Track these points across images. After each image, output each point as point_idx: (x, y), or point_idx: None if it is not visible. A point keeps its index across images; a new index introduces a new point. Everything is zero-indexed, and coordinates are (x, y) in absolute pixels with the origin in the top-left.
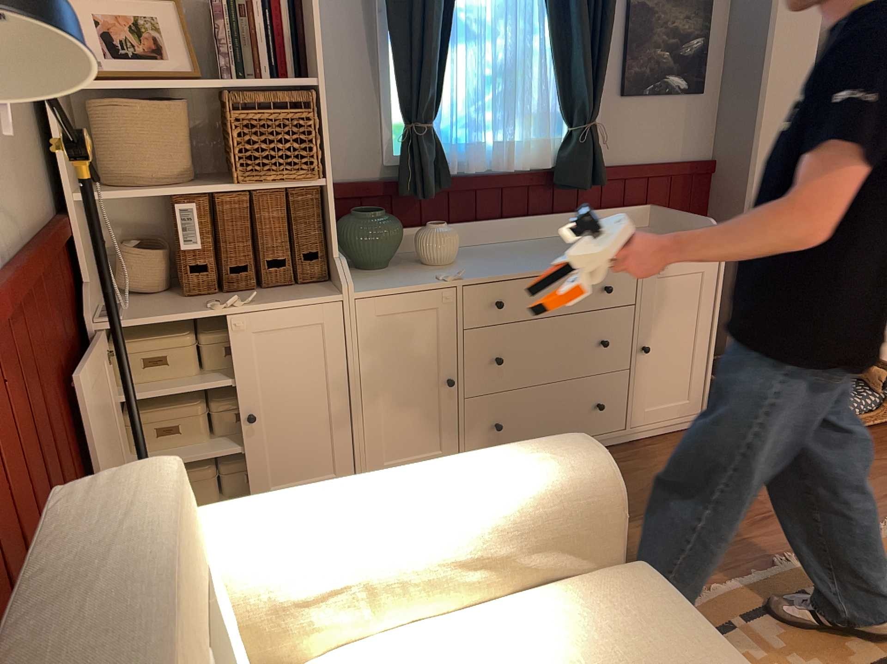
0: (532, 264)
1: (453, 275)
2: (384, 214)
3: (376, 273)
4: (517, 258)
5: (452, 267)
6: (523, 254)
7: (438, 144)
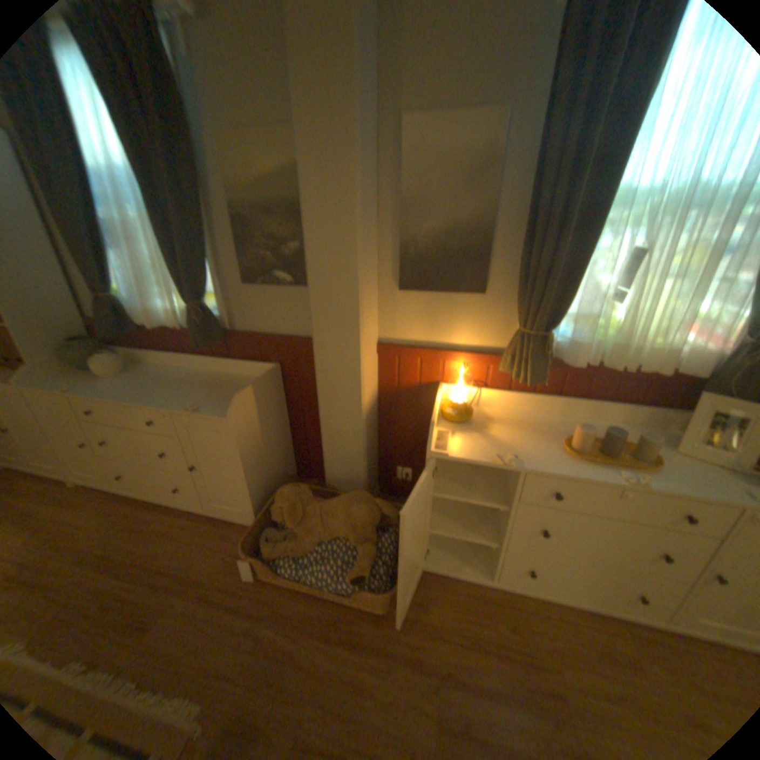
0: (116, 394)
1: (71, 389)
2: (73, 344)
3: (70, 374)
4: (132, 385)
5: (96, 382)
6: (147, 382)
7: (112, 305)
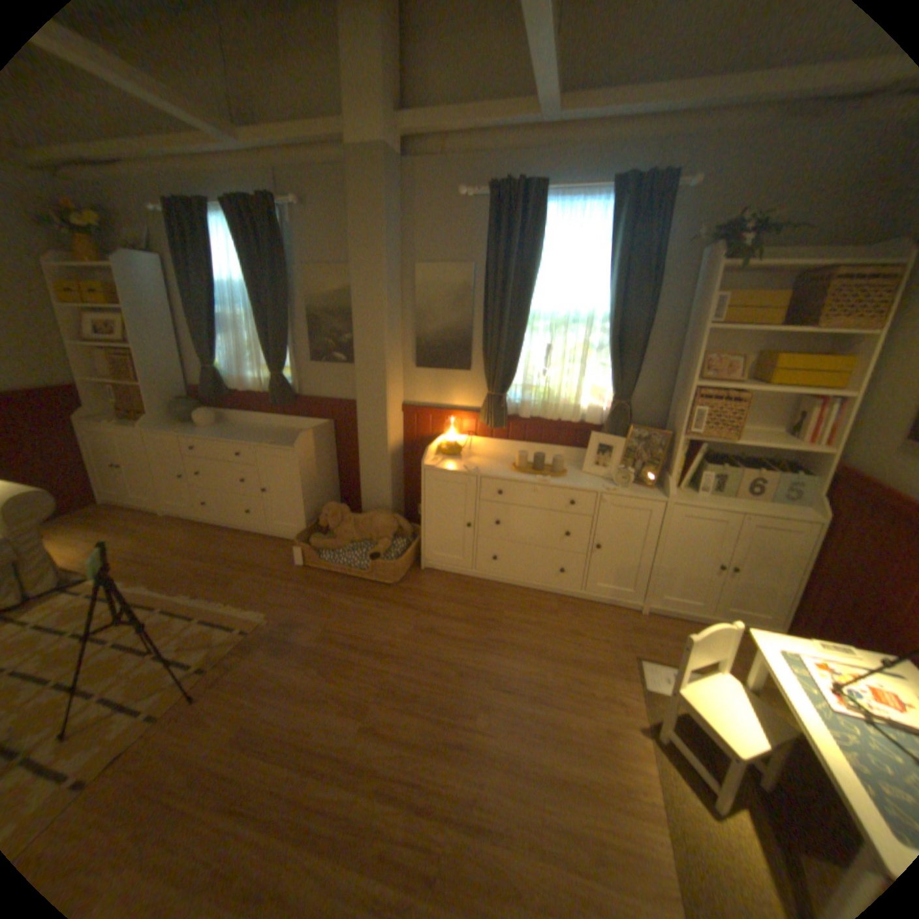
0: (214, 436)
1: (181, 432)
2: (182, 402)
3: (176, 425)
4: (224, 432)
5: (197, 430)
6: (235, 431)
7: (215, 376)
